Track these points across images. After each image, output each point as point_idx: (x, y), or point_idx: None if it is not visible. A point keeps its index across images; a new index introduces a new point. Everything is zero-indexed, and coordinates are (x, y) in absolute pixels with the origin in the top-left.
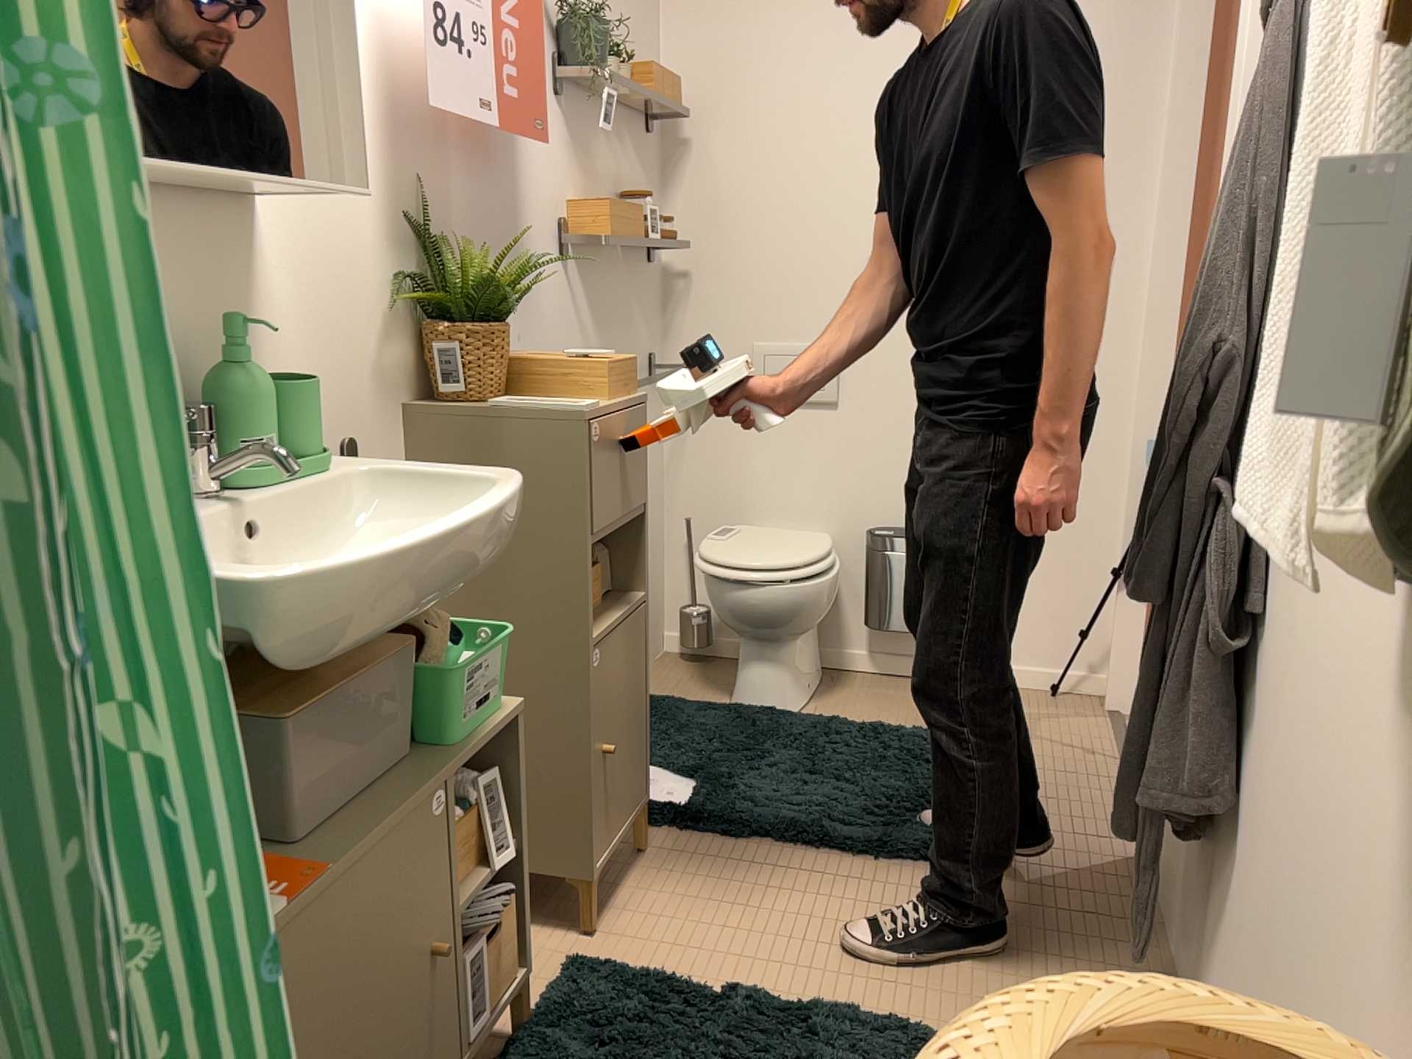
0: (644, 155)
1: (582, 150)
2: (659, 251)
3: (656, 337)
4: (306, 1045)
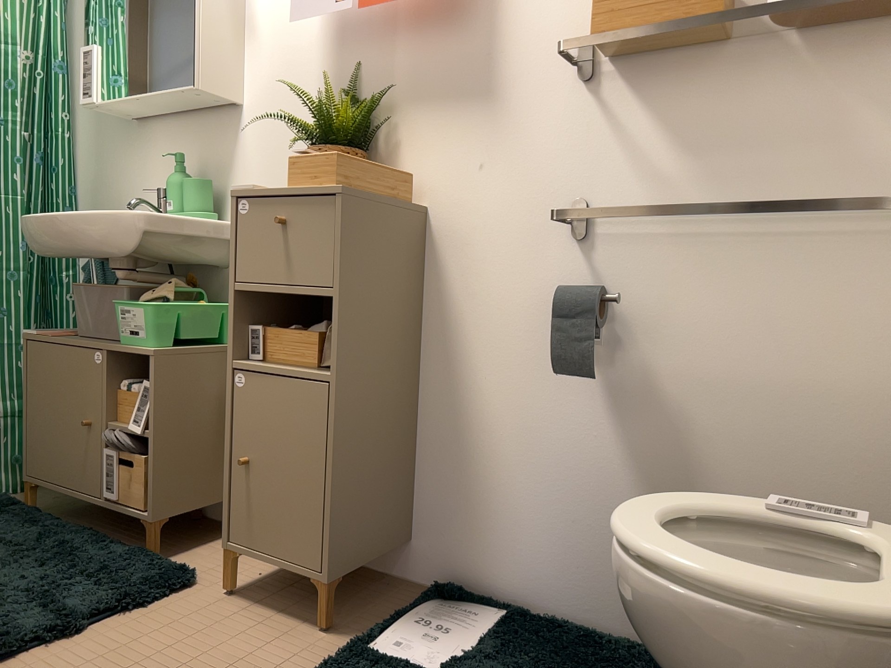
0: None
1: None
2: None
3: None
4: (35, 390)
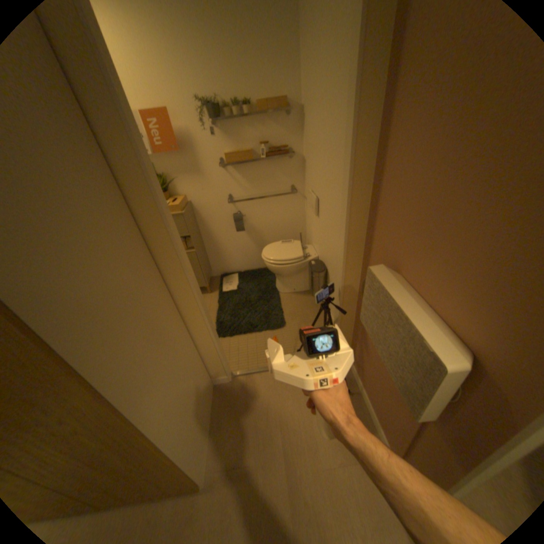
0: (283, 121)
1: (230, 134)
2: (285, 154)
3: (295, 179)
4: None
